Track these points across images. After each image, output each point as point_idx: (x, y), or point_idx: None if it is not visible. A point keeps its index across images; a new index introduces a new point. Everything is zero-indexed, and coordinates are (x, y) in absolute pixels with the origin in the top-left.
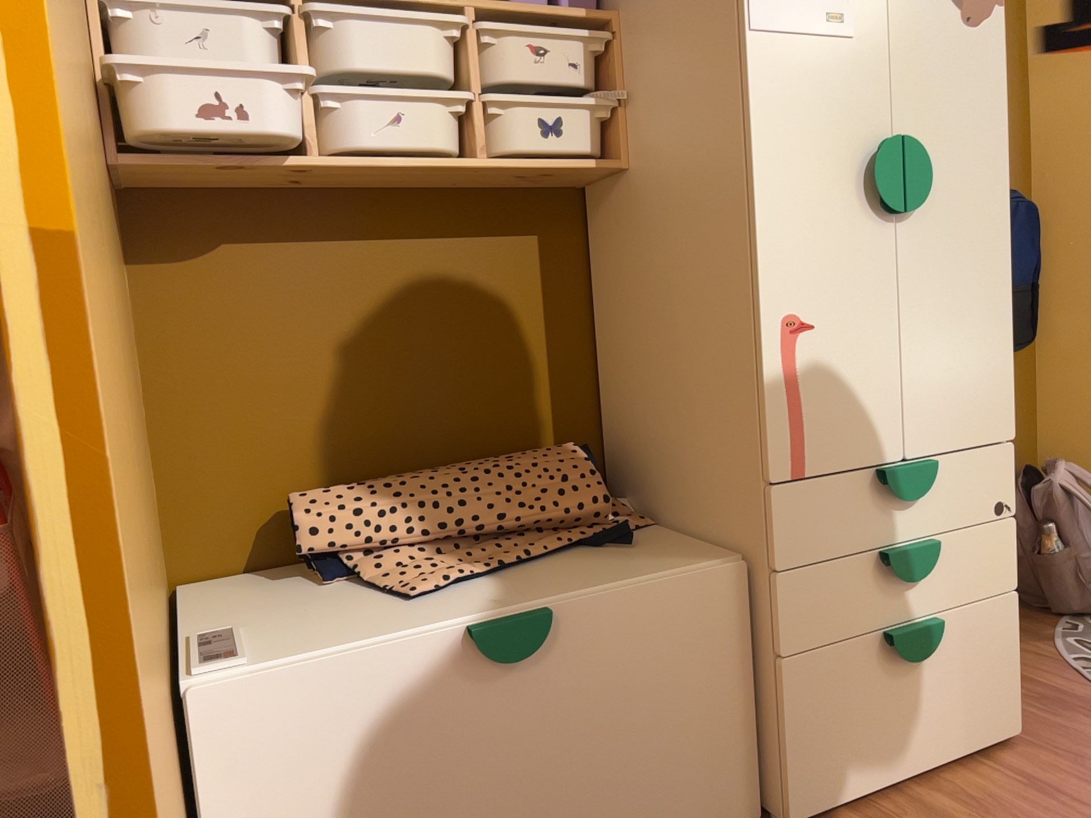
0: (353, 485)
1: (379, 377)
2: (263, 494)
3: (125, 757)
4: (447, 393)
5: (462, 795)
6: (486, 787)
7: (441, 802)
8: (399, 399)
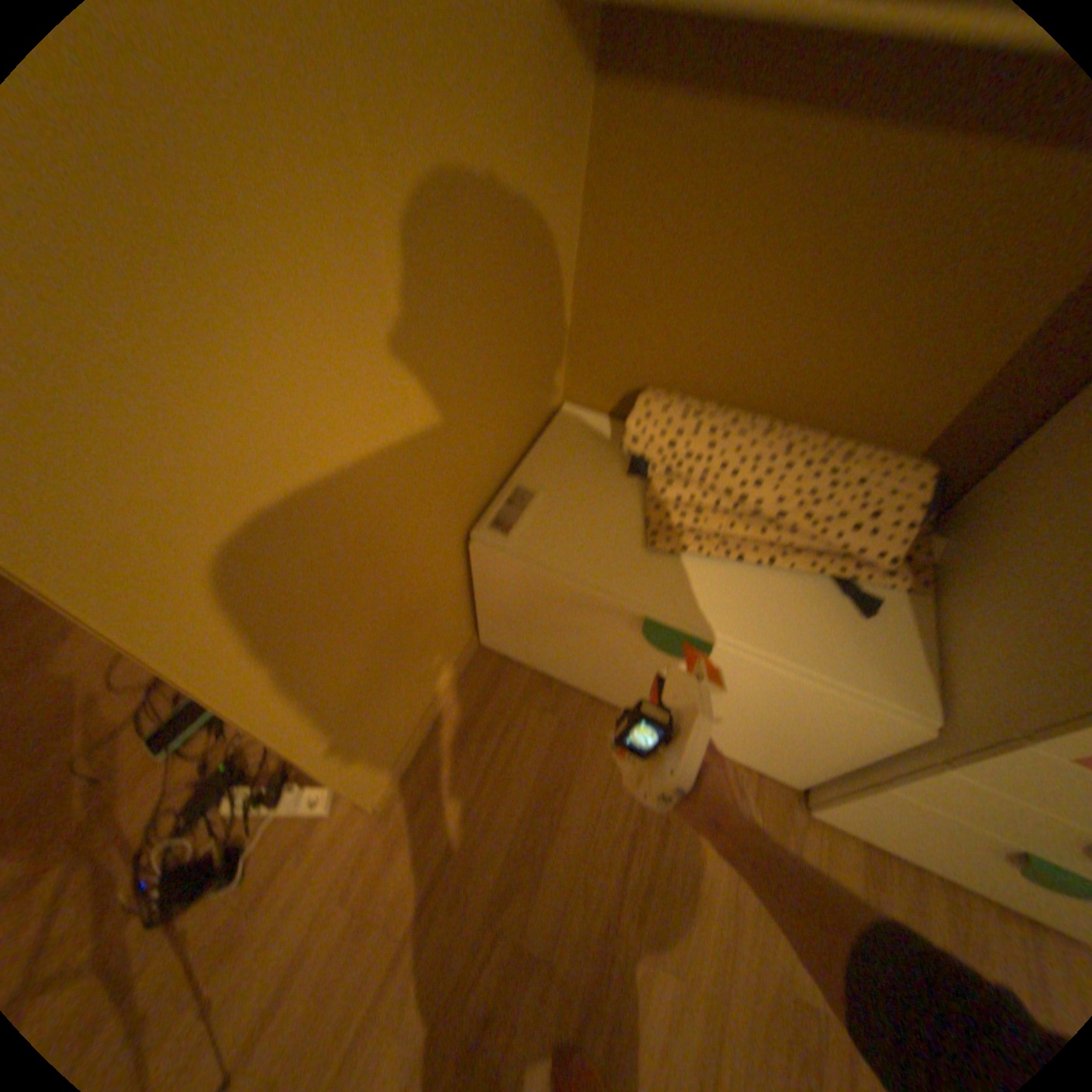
0: (690, 409)
1: (782, 308)
2: (637, 366)
3: (254, 722)
4: (845, 353)
5: (609, 661)
6: (624, 667)
7: (595, 654)
8: (790, 339)
